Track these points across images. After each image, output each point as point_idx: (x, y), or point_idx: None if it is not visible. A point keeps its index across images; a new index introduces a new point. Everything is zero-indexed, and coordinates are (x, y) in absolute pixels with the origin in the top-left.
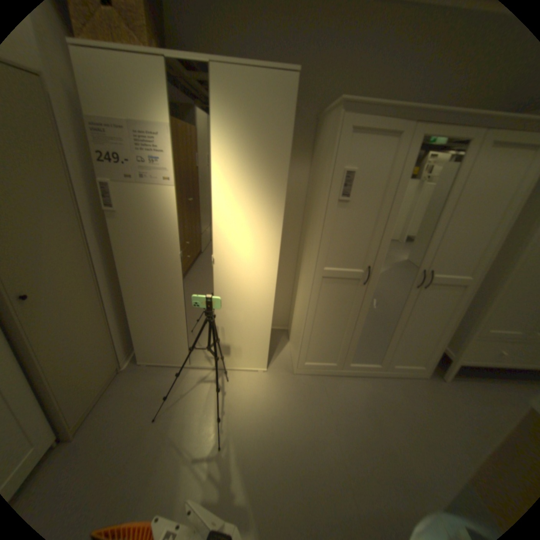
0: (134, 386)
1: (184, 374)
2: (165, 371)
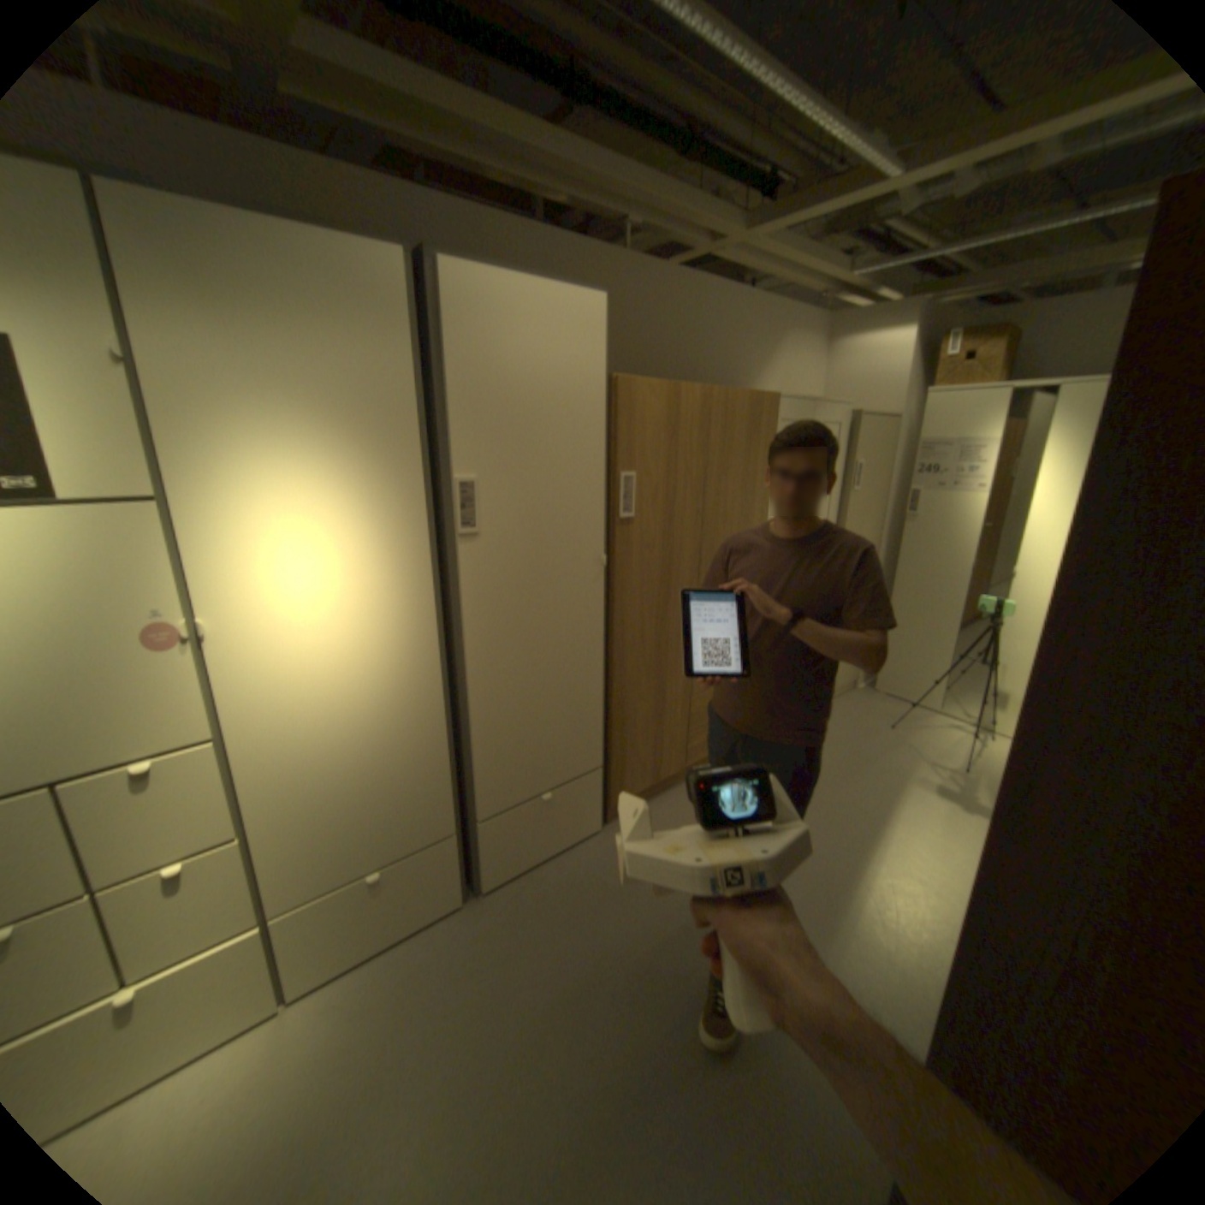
0: (873, 704)
1: (933, 717)
2: (909, 707)
